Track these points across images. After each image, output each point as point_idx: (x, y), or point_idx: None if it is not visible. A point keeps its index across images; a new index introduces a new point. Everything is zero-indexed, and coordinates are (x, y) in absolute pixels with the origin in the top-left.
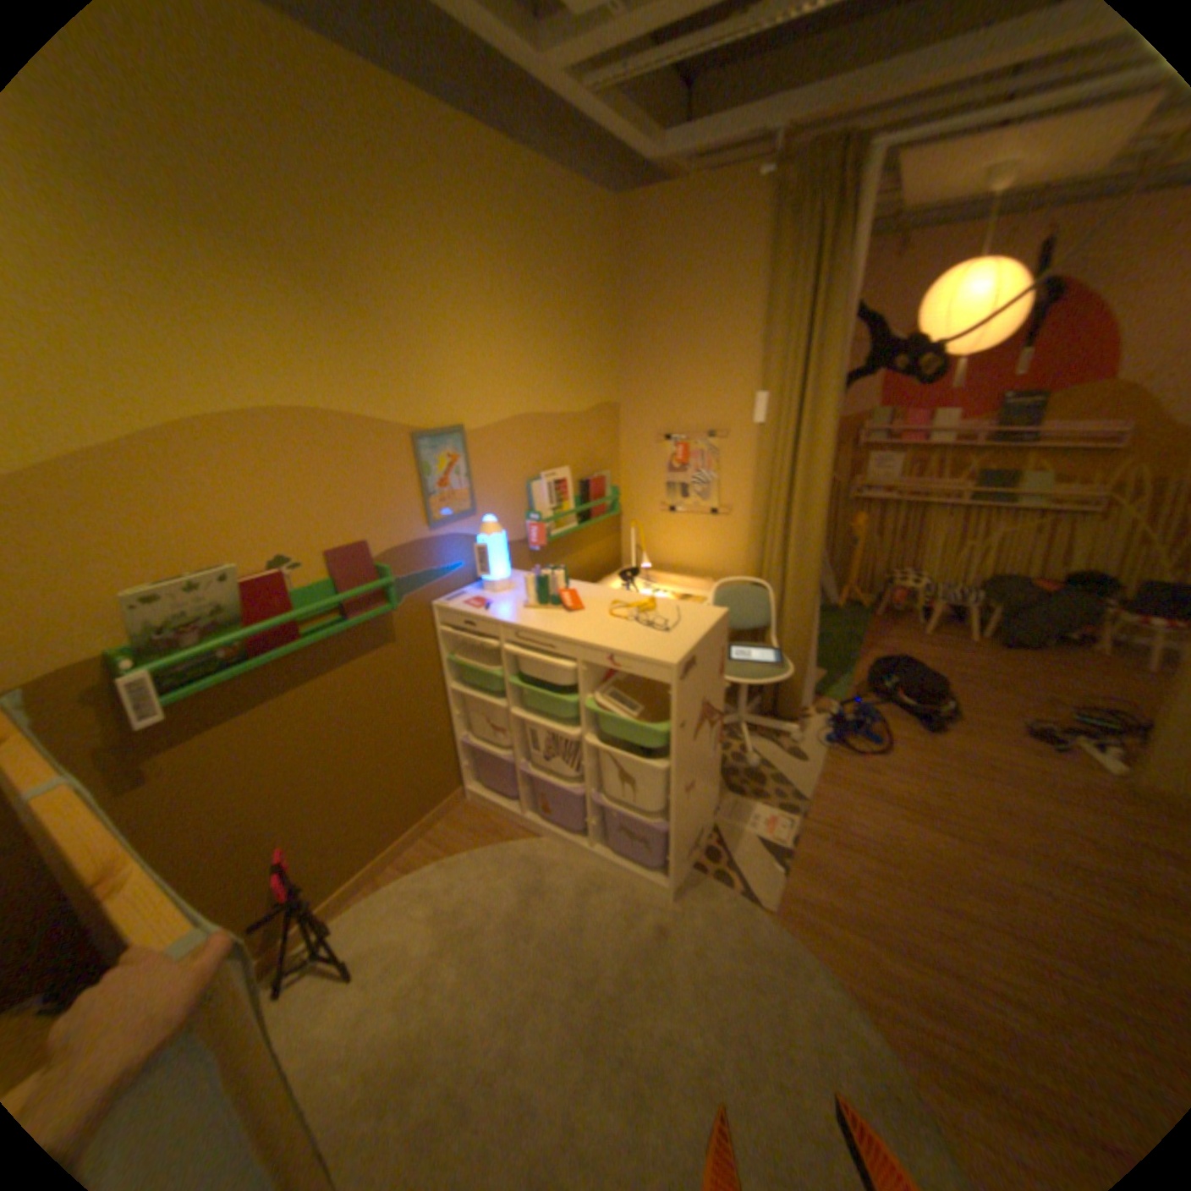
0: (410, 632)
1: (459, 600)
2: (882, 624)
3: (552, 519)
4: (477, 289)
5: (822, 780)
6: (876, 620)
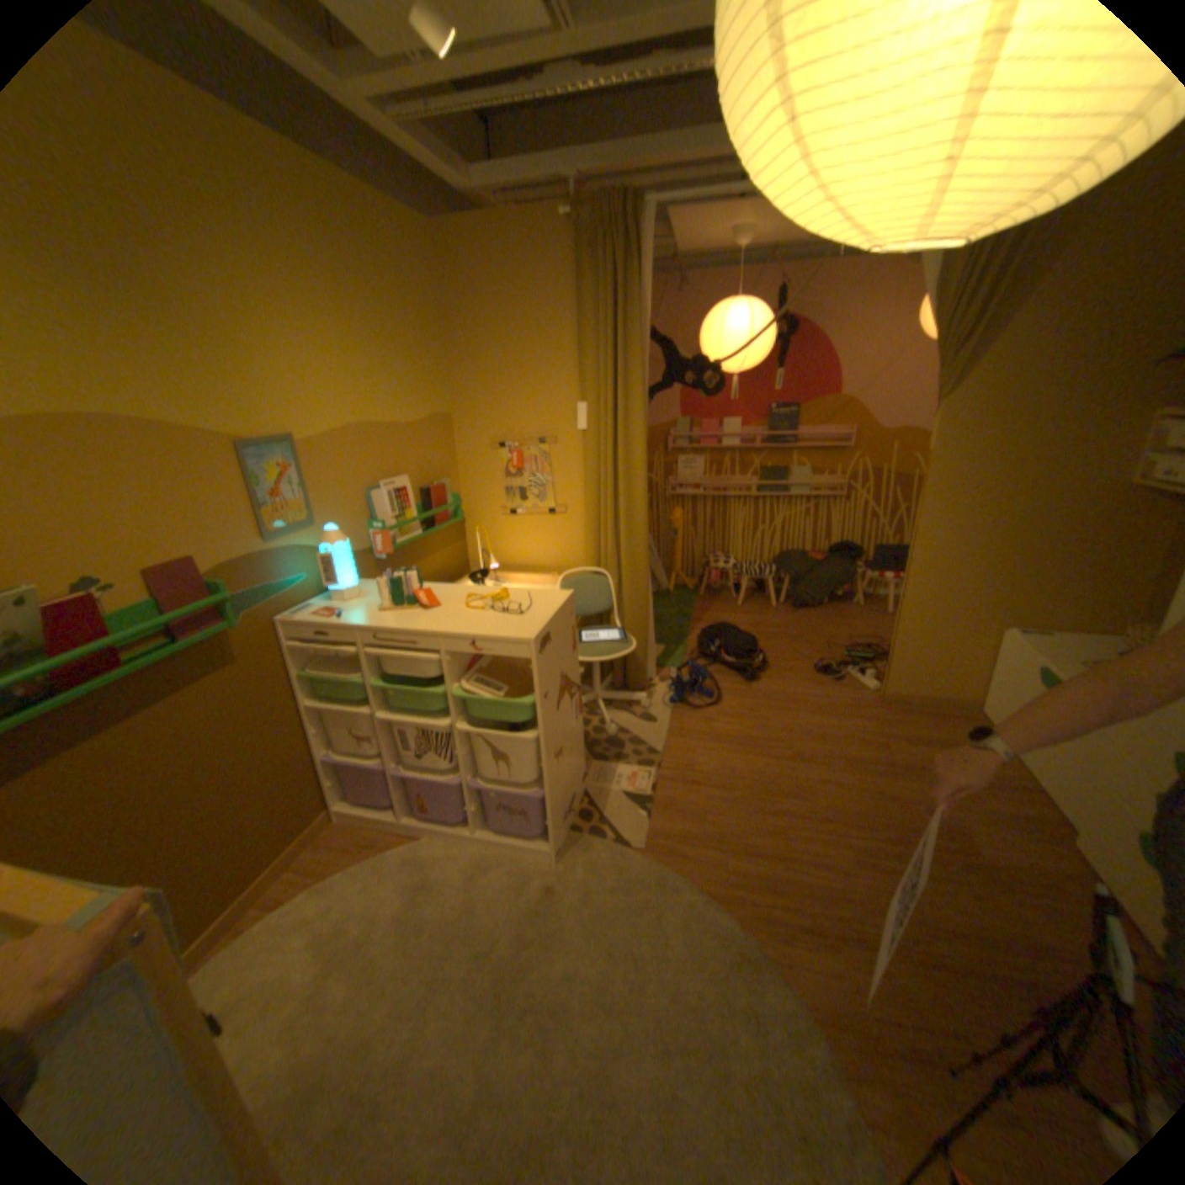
0: (253, 652)
1: (306, 613)
2: (704, 602)
3: (397, 527)
4: (295, 299)
5: (670, 735)
6: (699, 599)
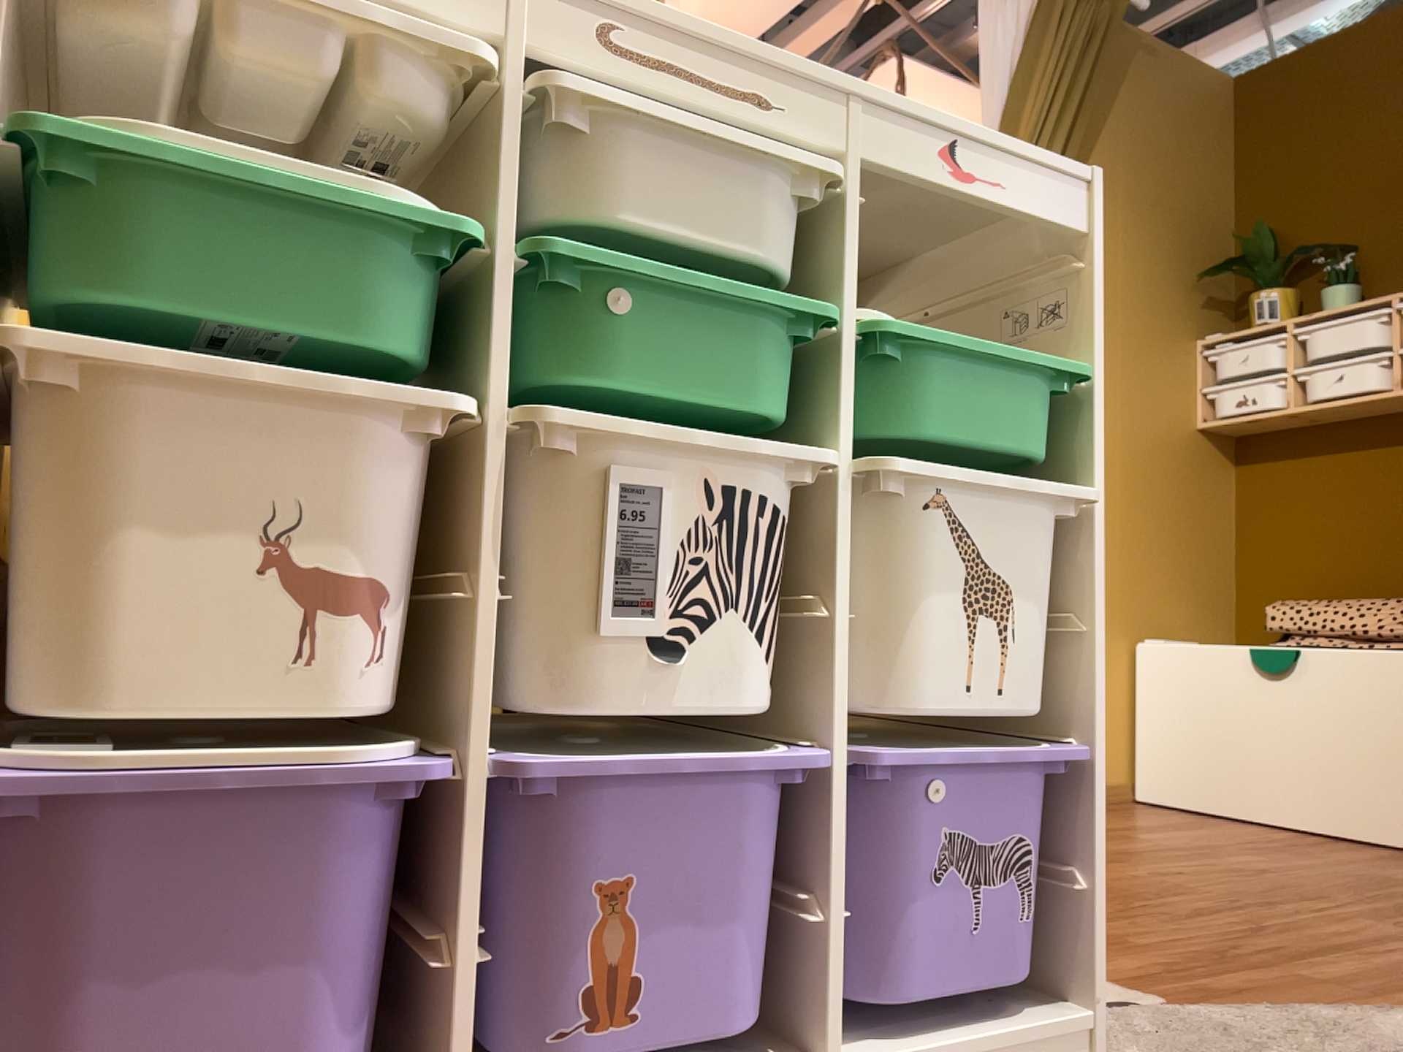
0: None
1: None
2: None
3: None
4: None
5: None
6: None
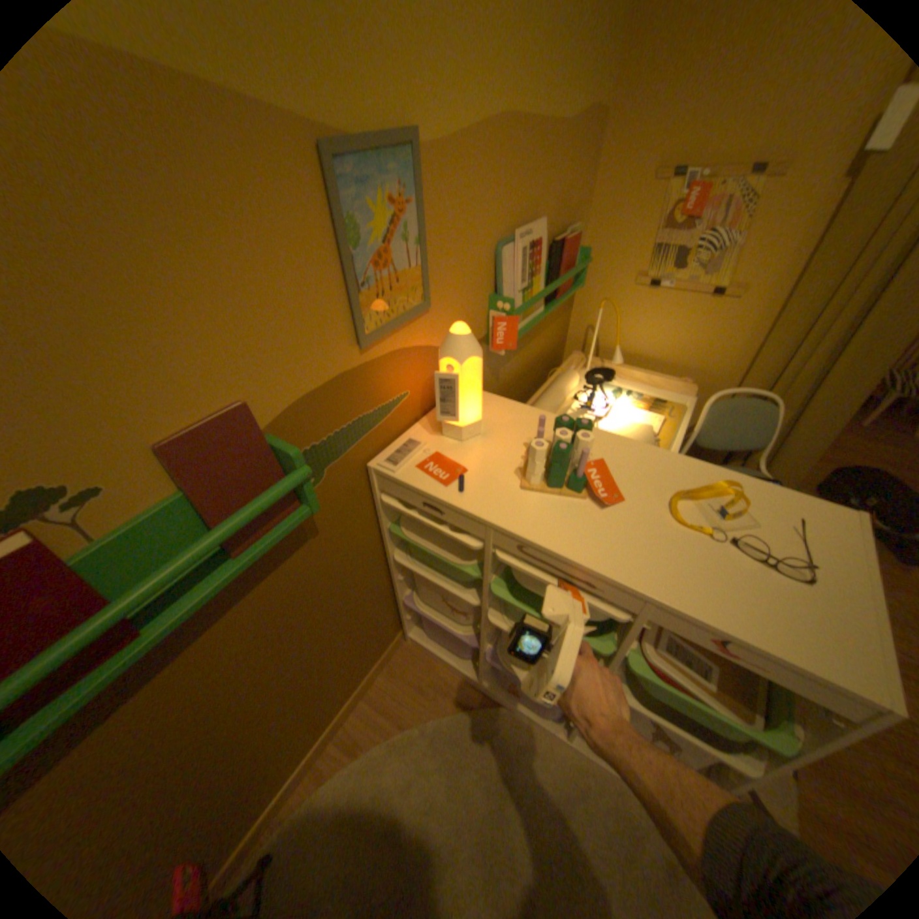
0: (340, 512)
1: (412, 460)
2: None
3: (527, 307)
4: None
5: None
6: None
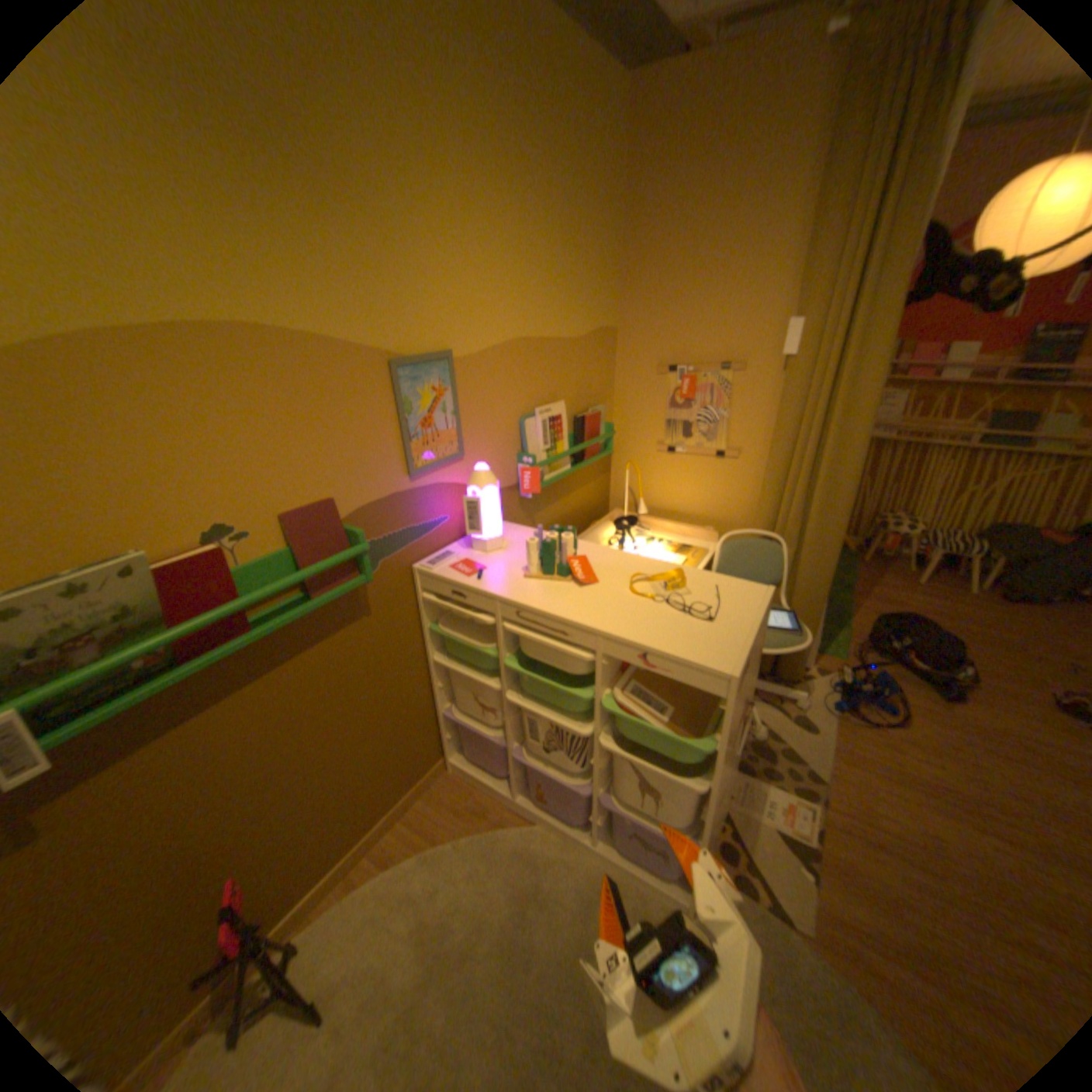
0: (389, 602)
1: (446, 563)
2: (872, 571)
3: (548, 463)
4: (472, 174)
5: (839, 759)
6: (865, 566)
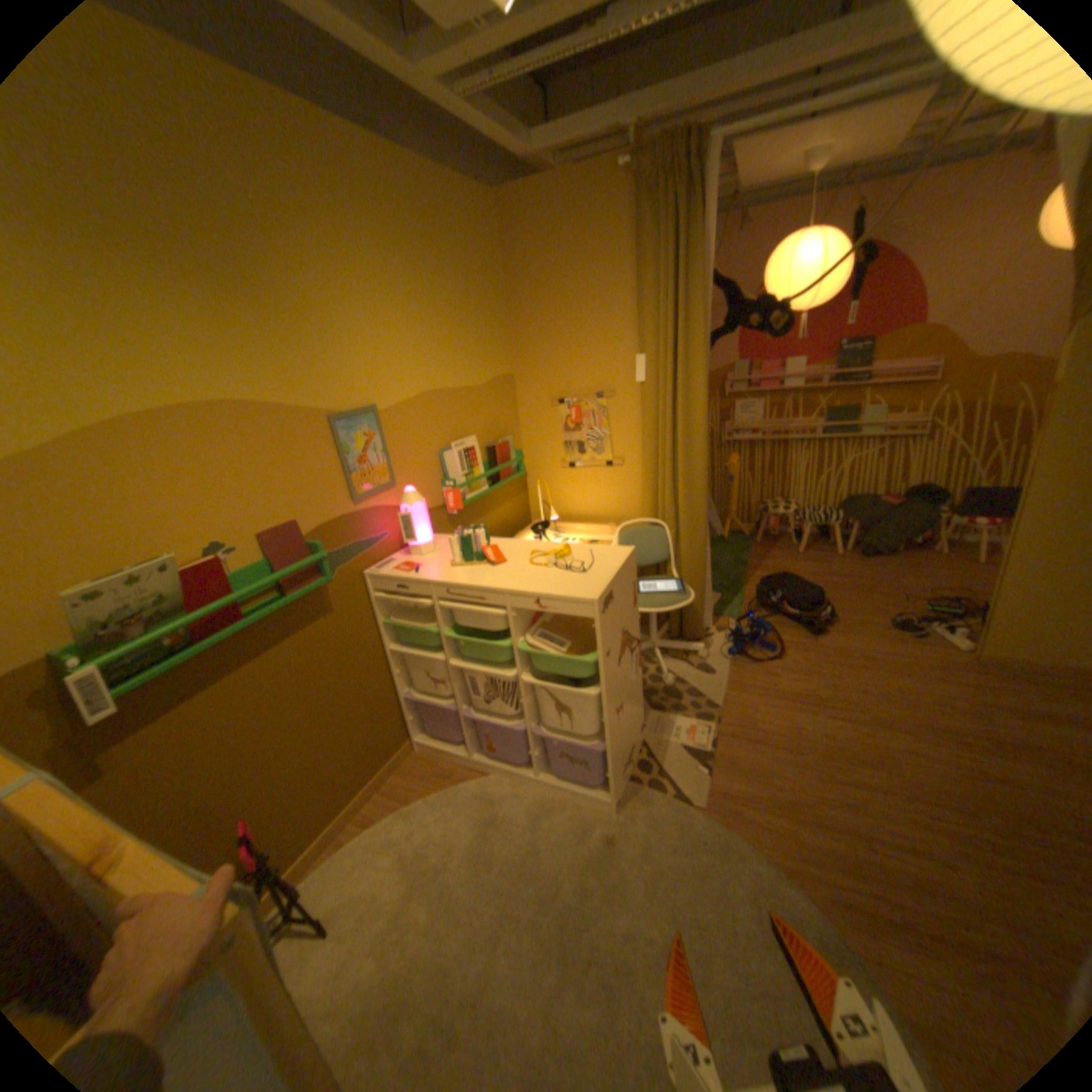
0: (346, 602)
1: (389, 567)
2: (762, 548)
3: (466, 484)
4: (376, 279)
5: (730, 688)
6: (757, 545)
